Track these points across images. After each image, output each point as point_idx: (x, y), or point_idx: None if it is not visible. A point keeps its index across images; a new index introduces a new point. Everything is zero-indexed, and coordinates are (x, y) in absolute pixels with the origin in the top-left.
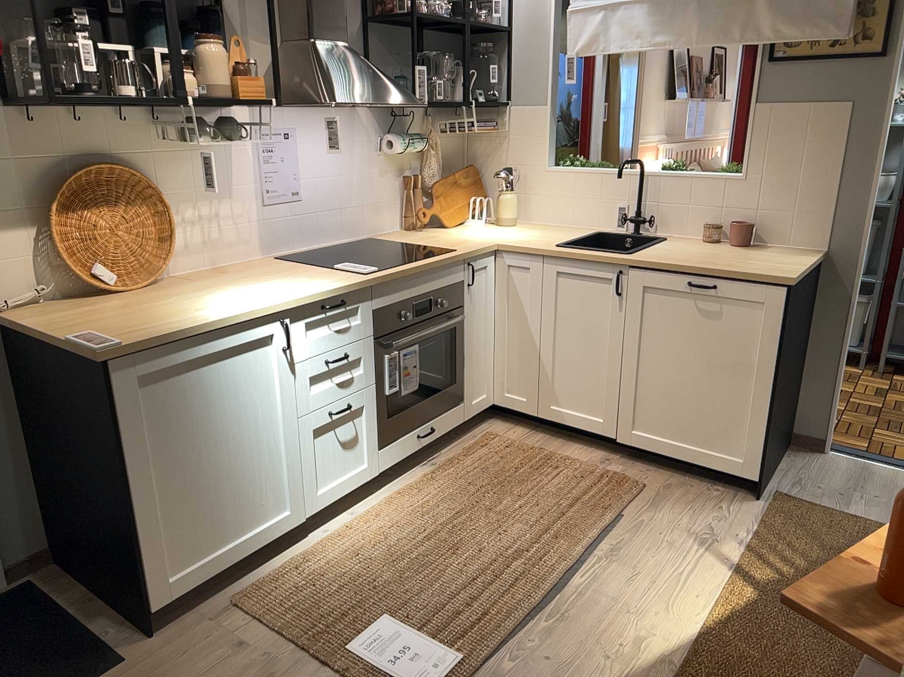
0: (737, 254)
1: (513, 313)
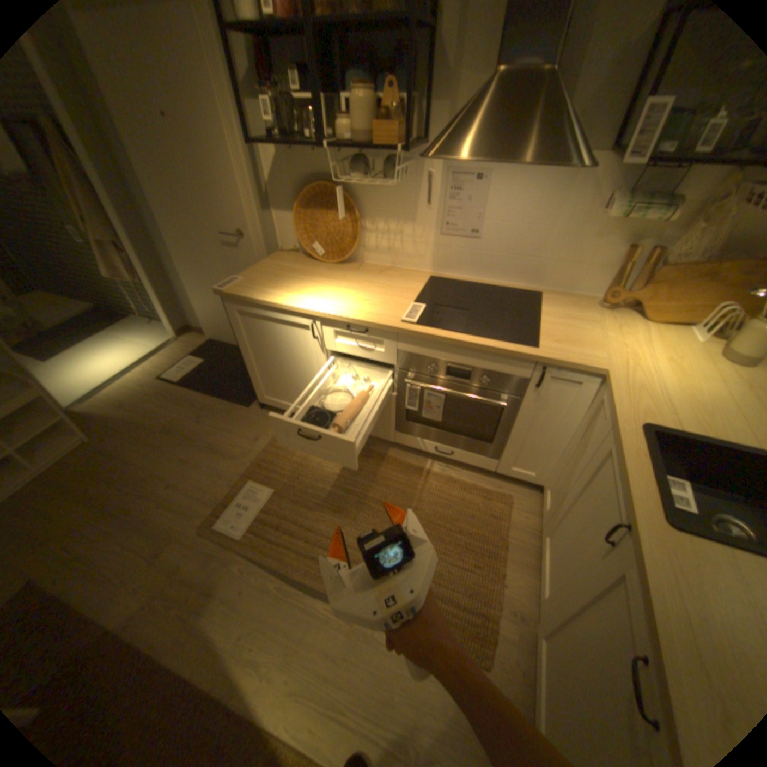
0: None
1: (582, 442)
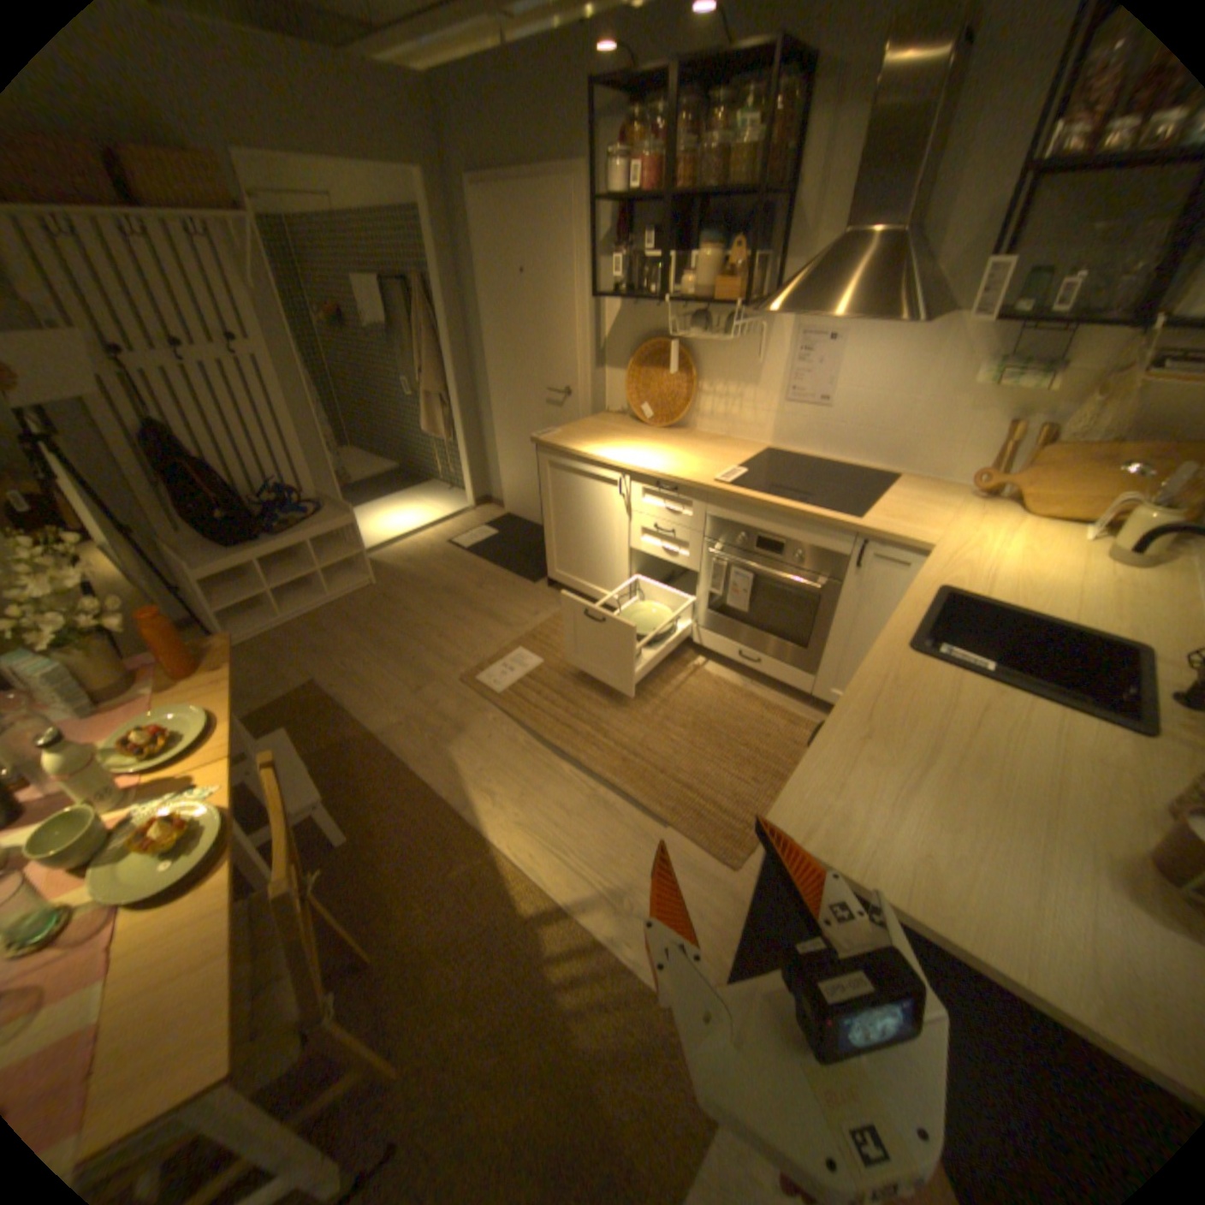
0: (1030, 819)
1: None
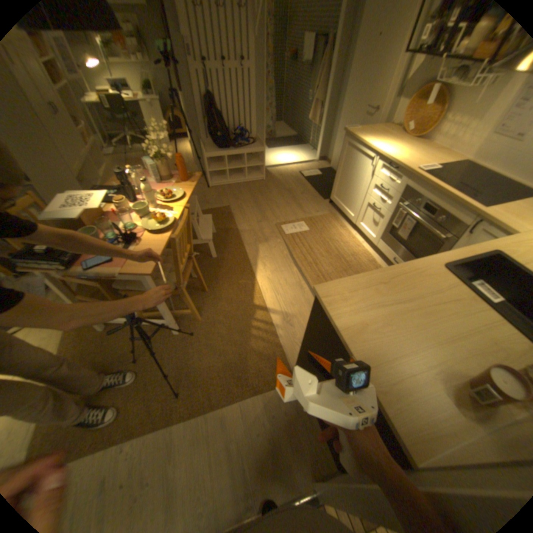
0: (427, 341)
1: None
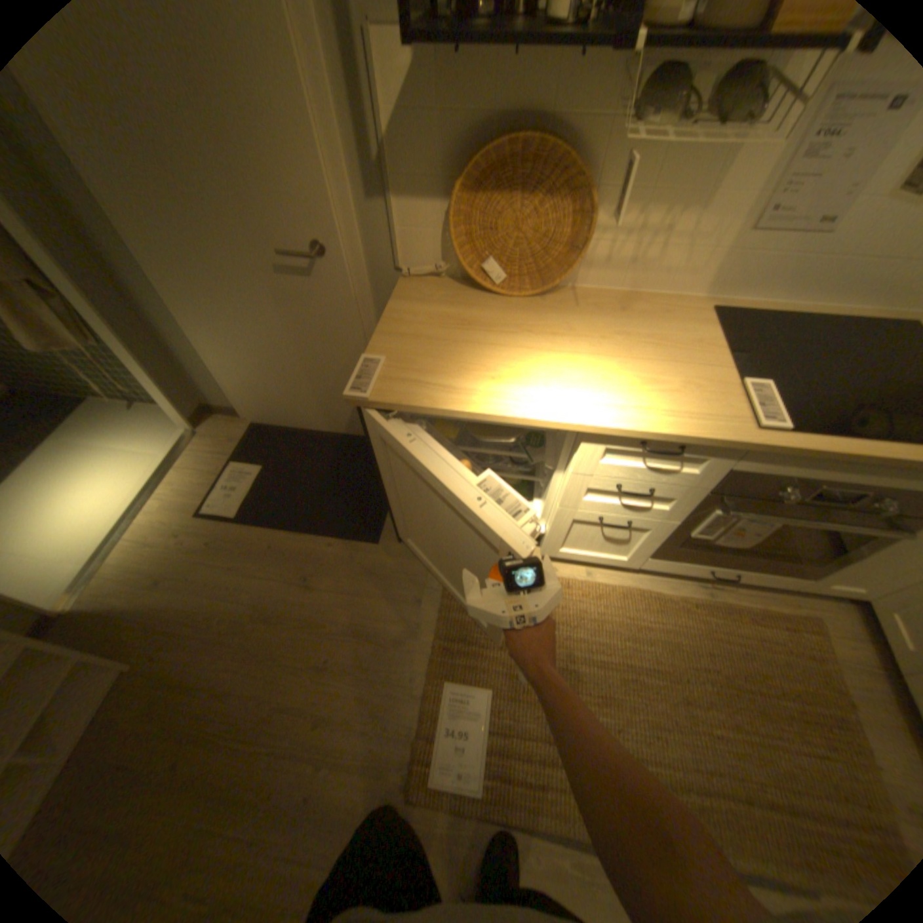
0: None
1: None
